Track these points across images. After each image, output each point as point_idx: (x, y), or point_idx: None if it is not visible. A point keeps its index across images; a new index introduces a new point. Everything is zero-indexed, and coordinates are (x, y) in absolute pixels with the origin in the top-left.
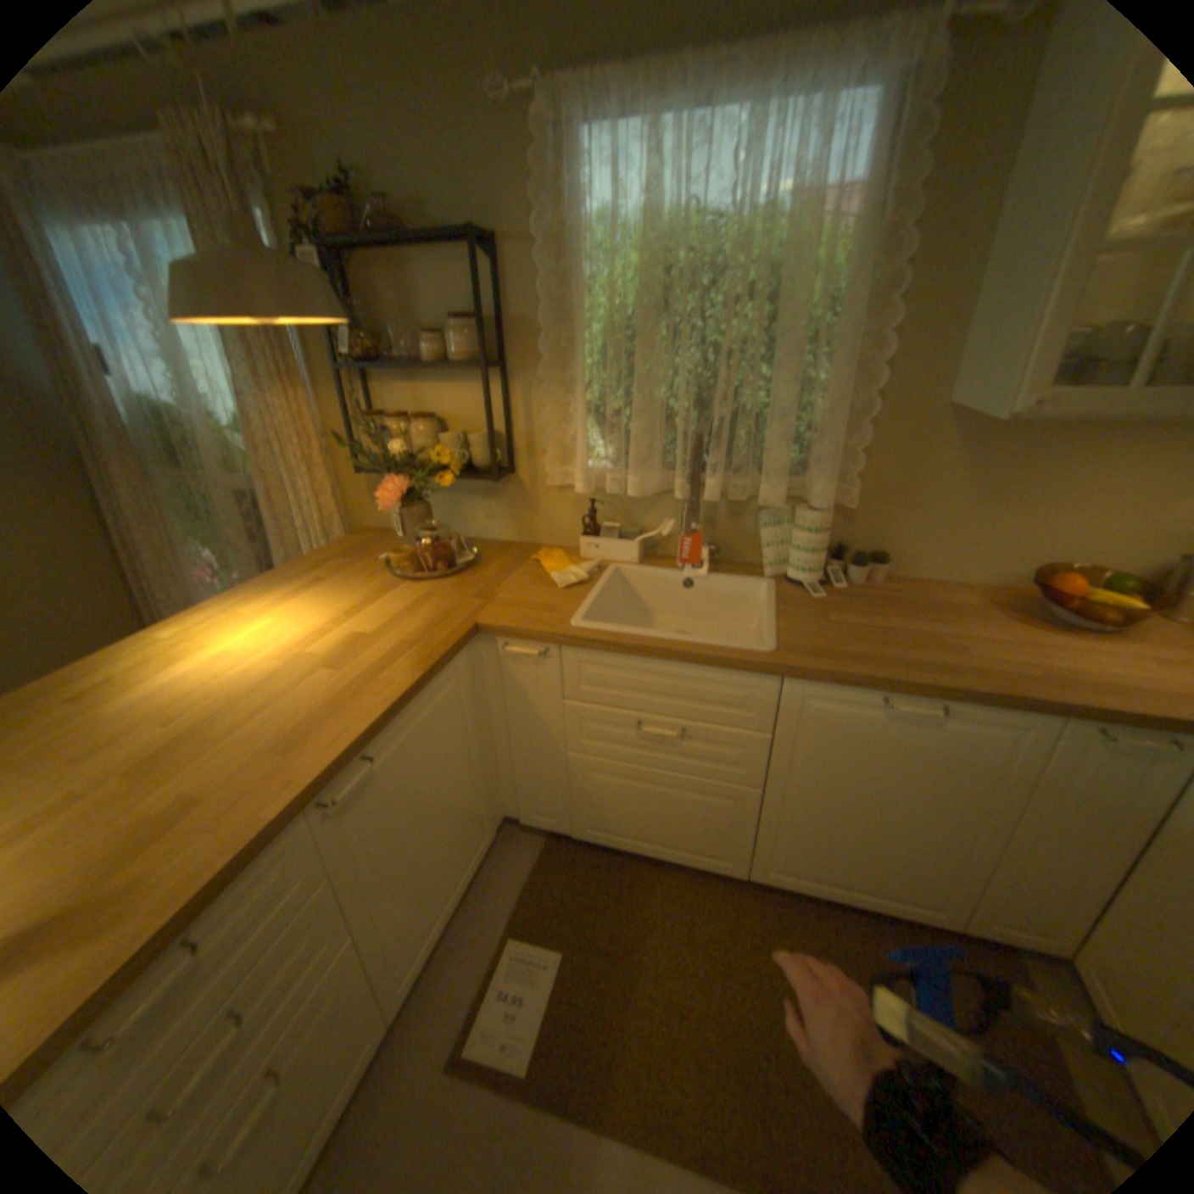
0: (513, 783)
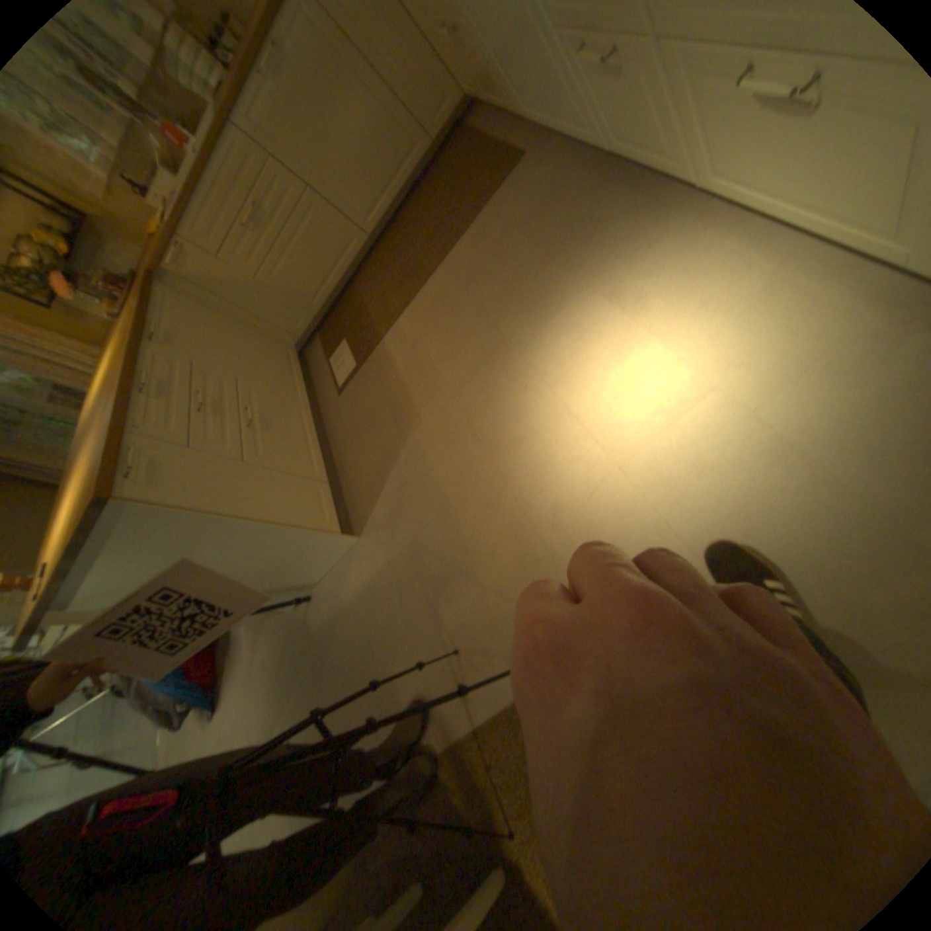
0: (273, 324)
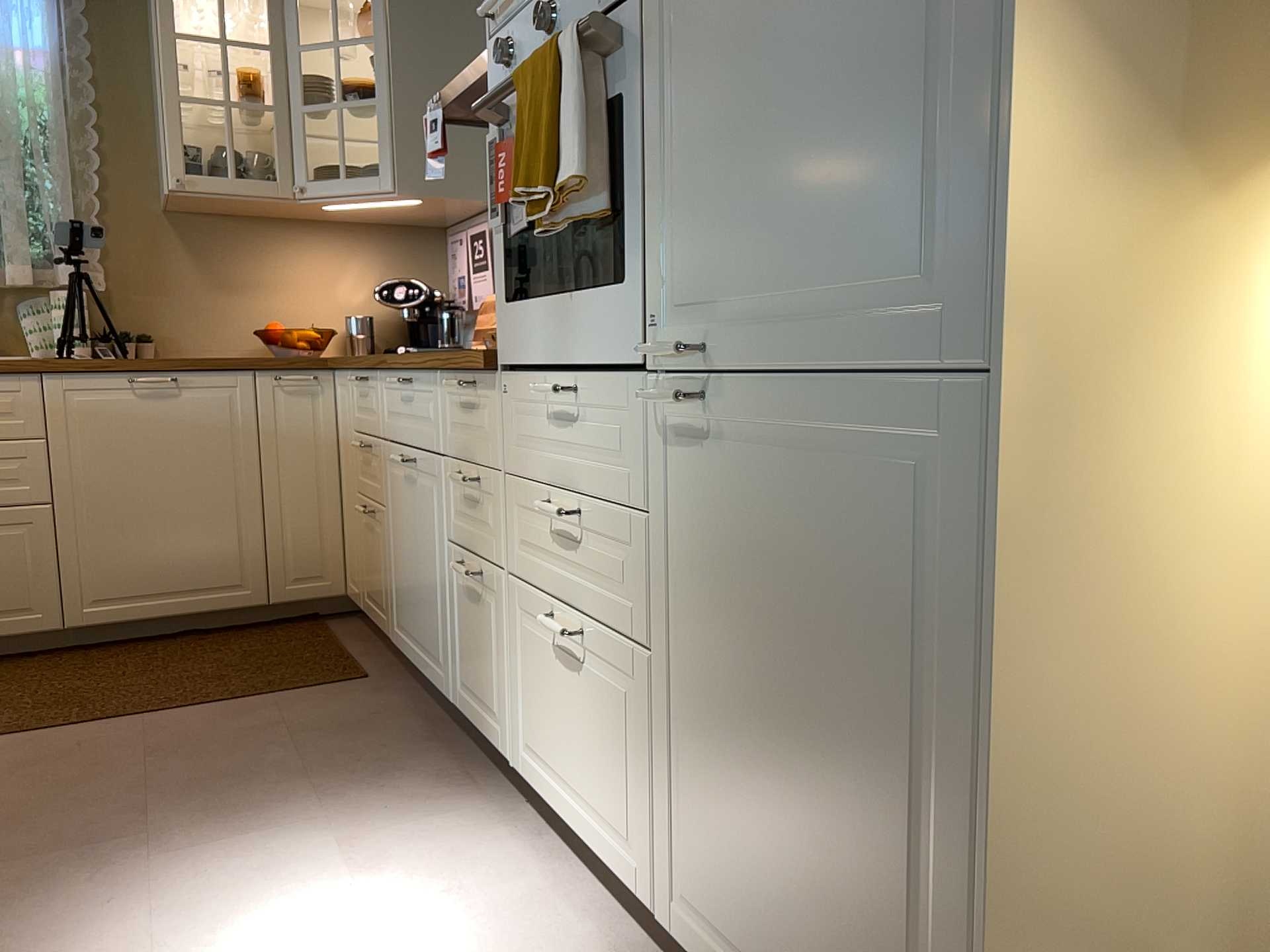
0: None
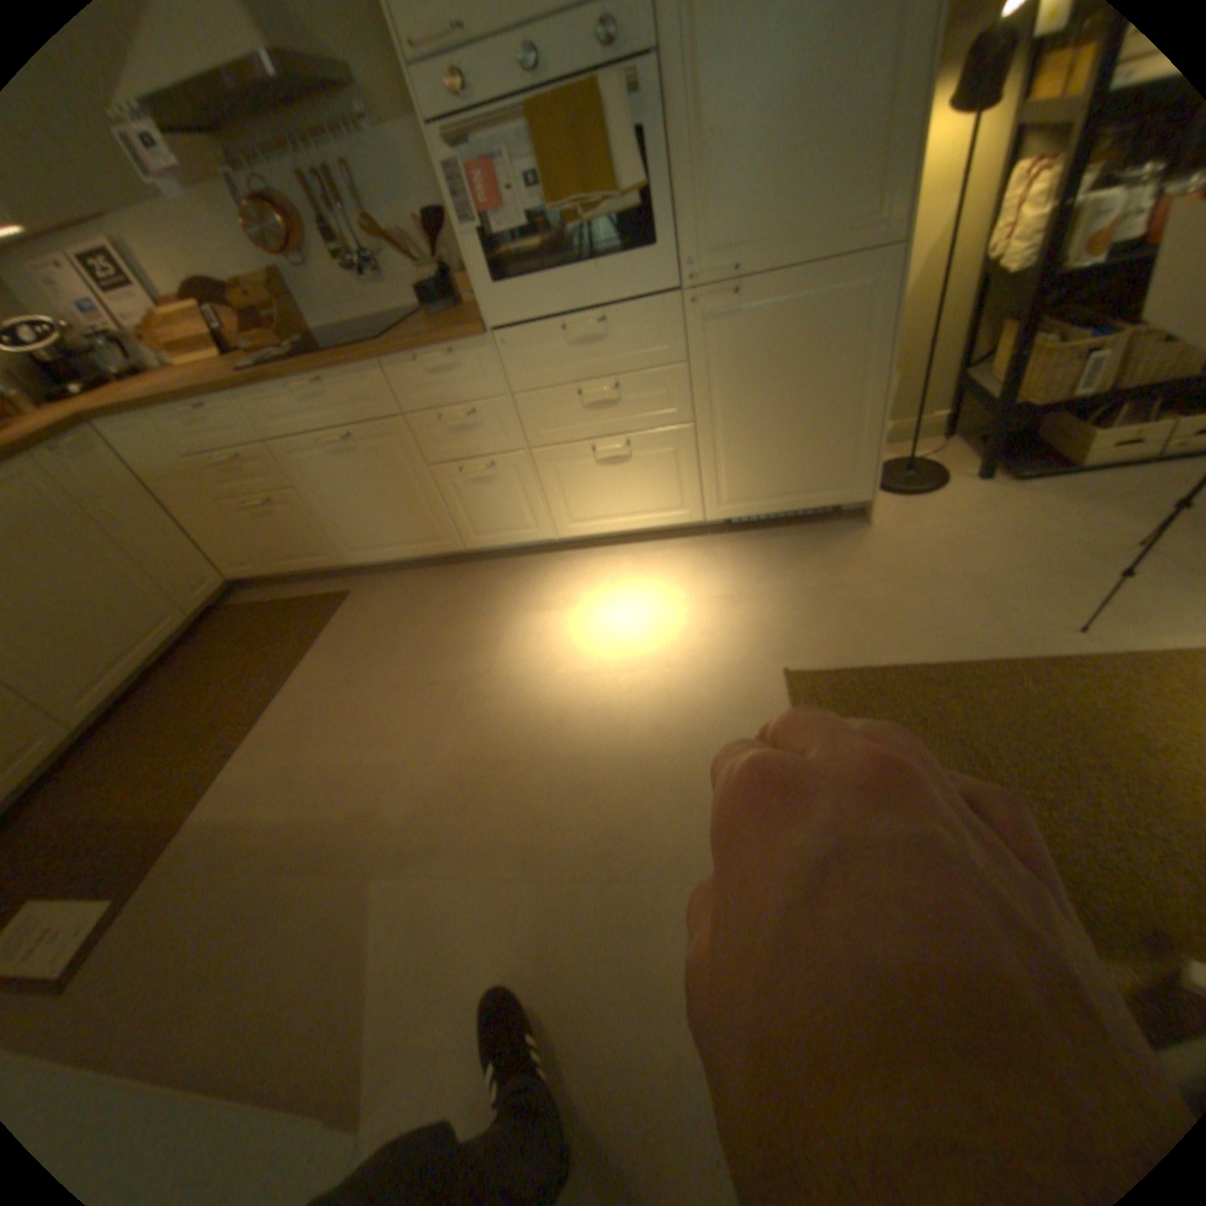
0: None
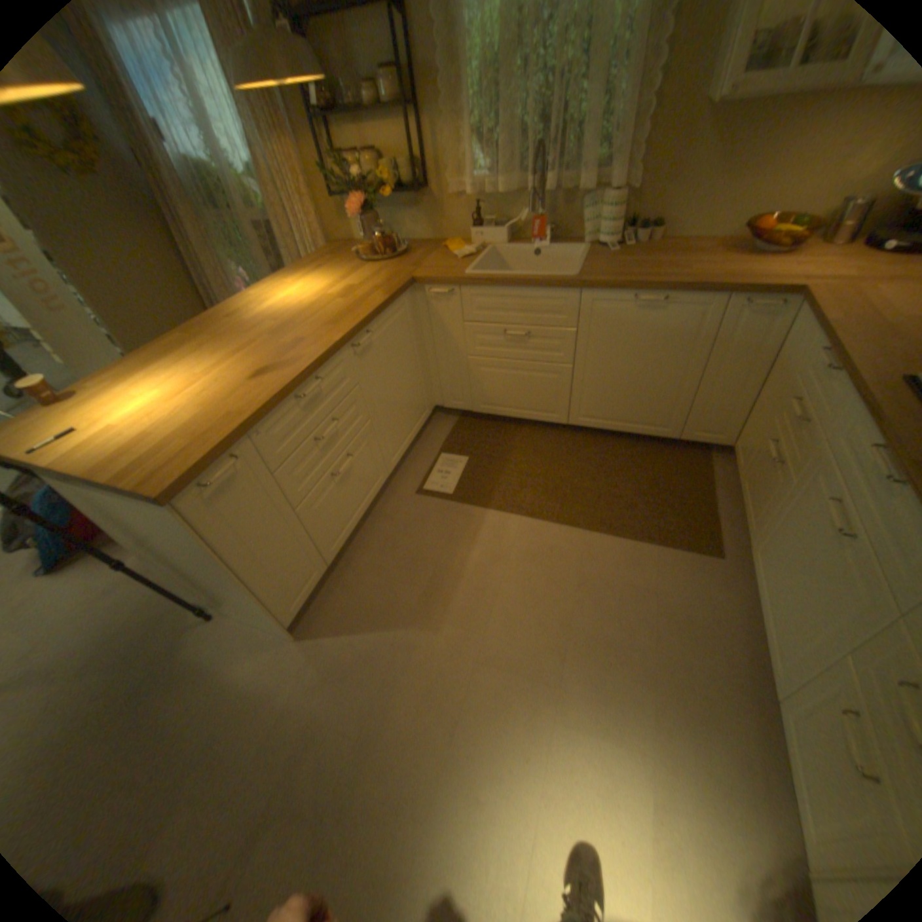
0: (438, 383)
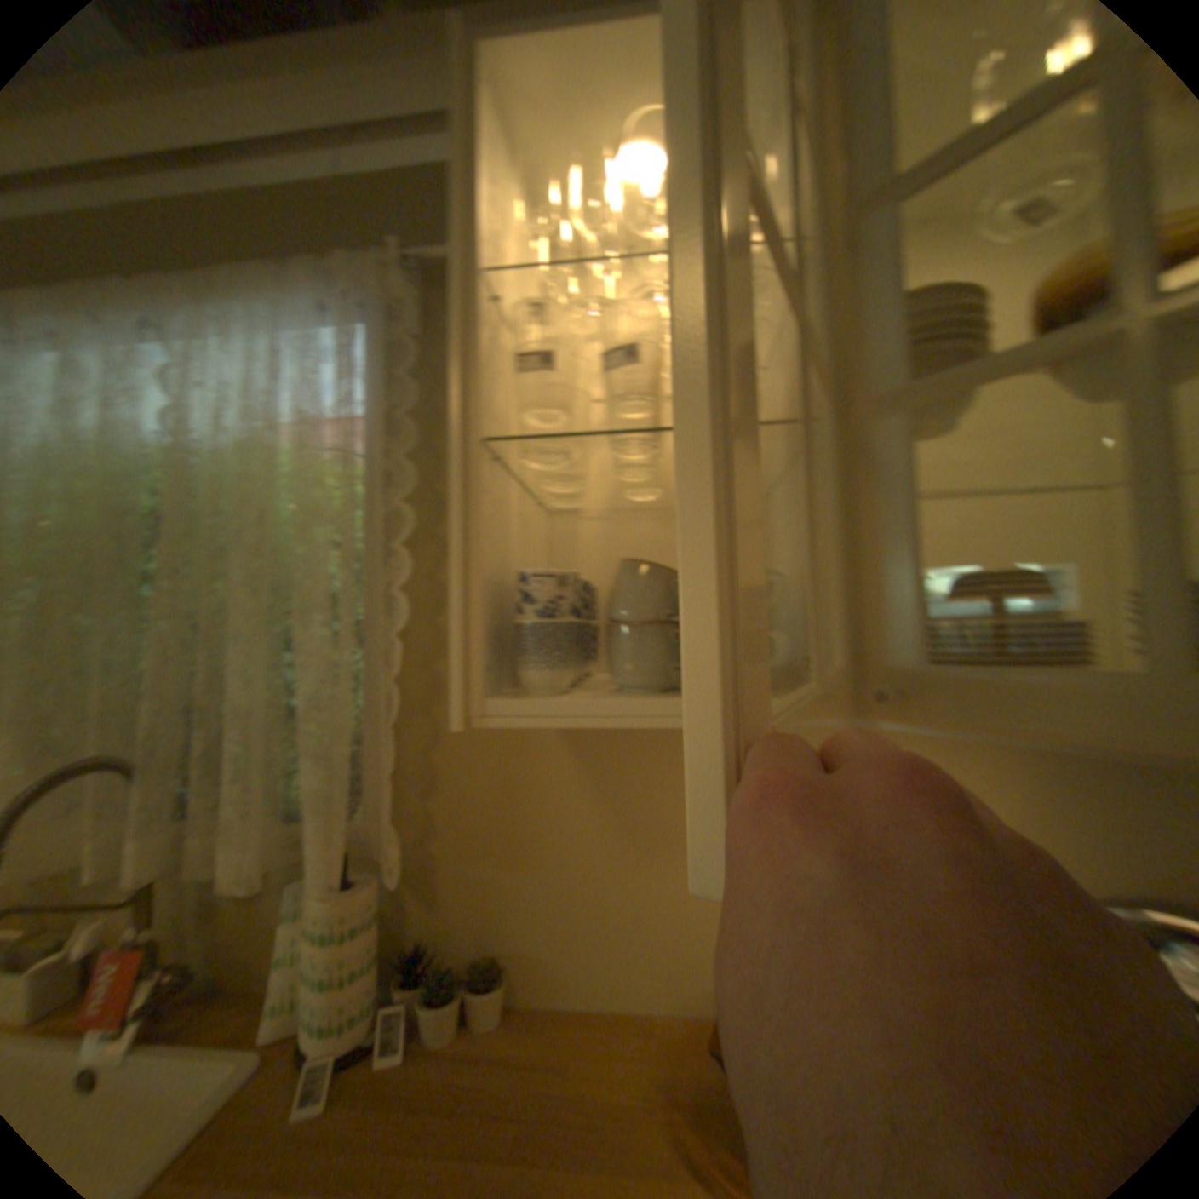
0: None
